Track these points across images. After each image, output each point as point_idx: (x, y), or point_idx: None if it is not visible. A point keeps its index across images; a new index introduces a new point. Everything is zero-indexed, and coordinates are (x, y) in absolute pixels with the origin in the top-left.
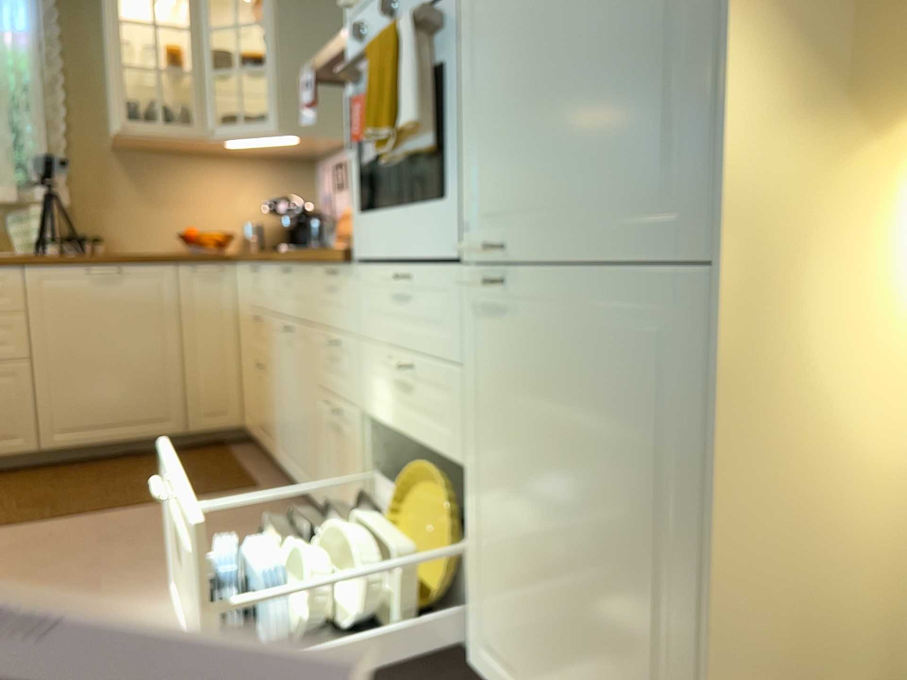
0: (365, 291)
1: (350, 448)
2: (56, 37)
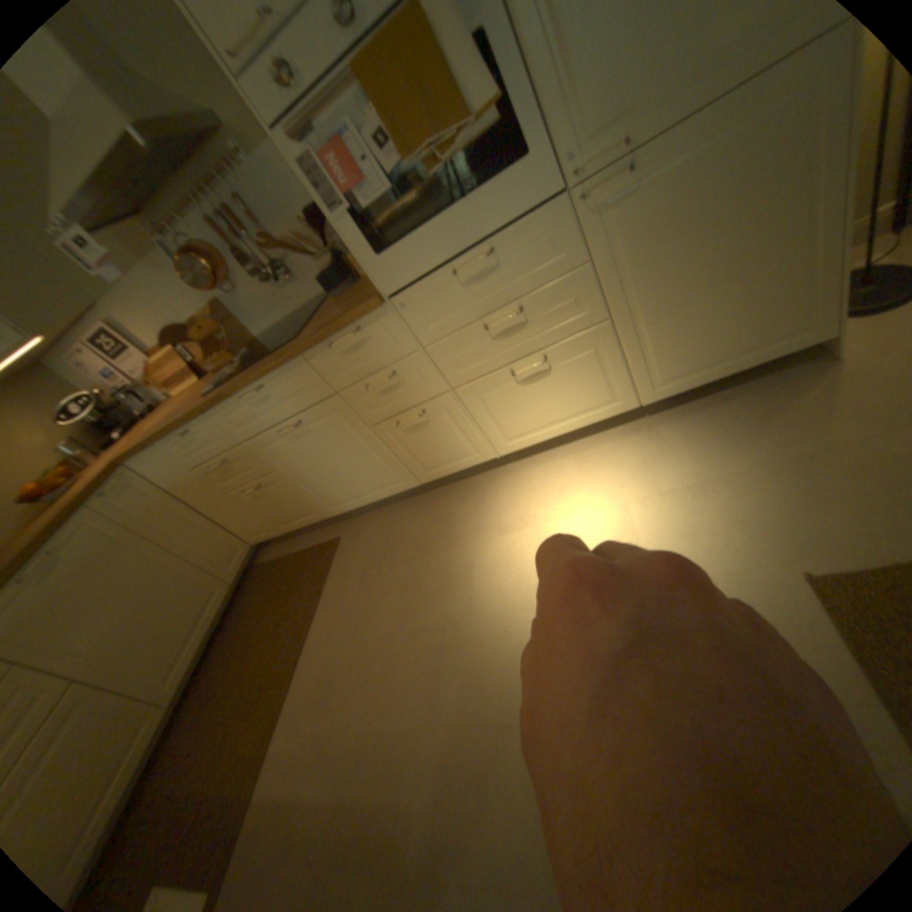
0: (414, 311)
1: (446, 422)
2: None
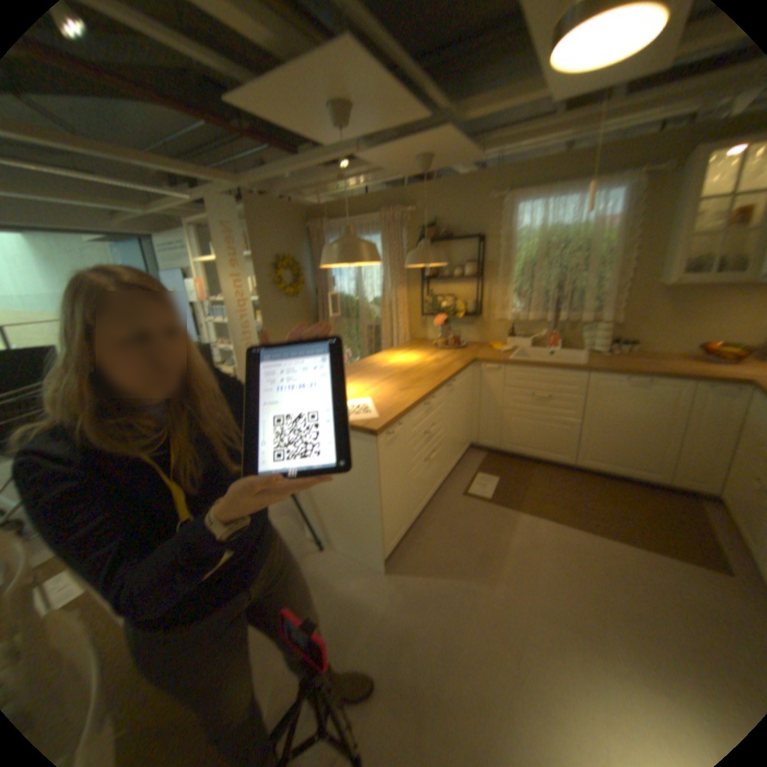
0: None
1: None
2: (642, 213)
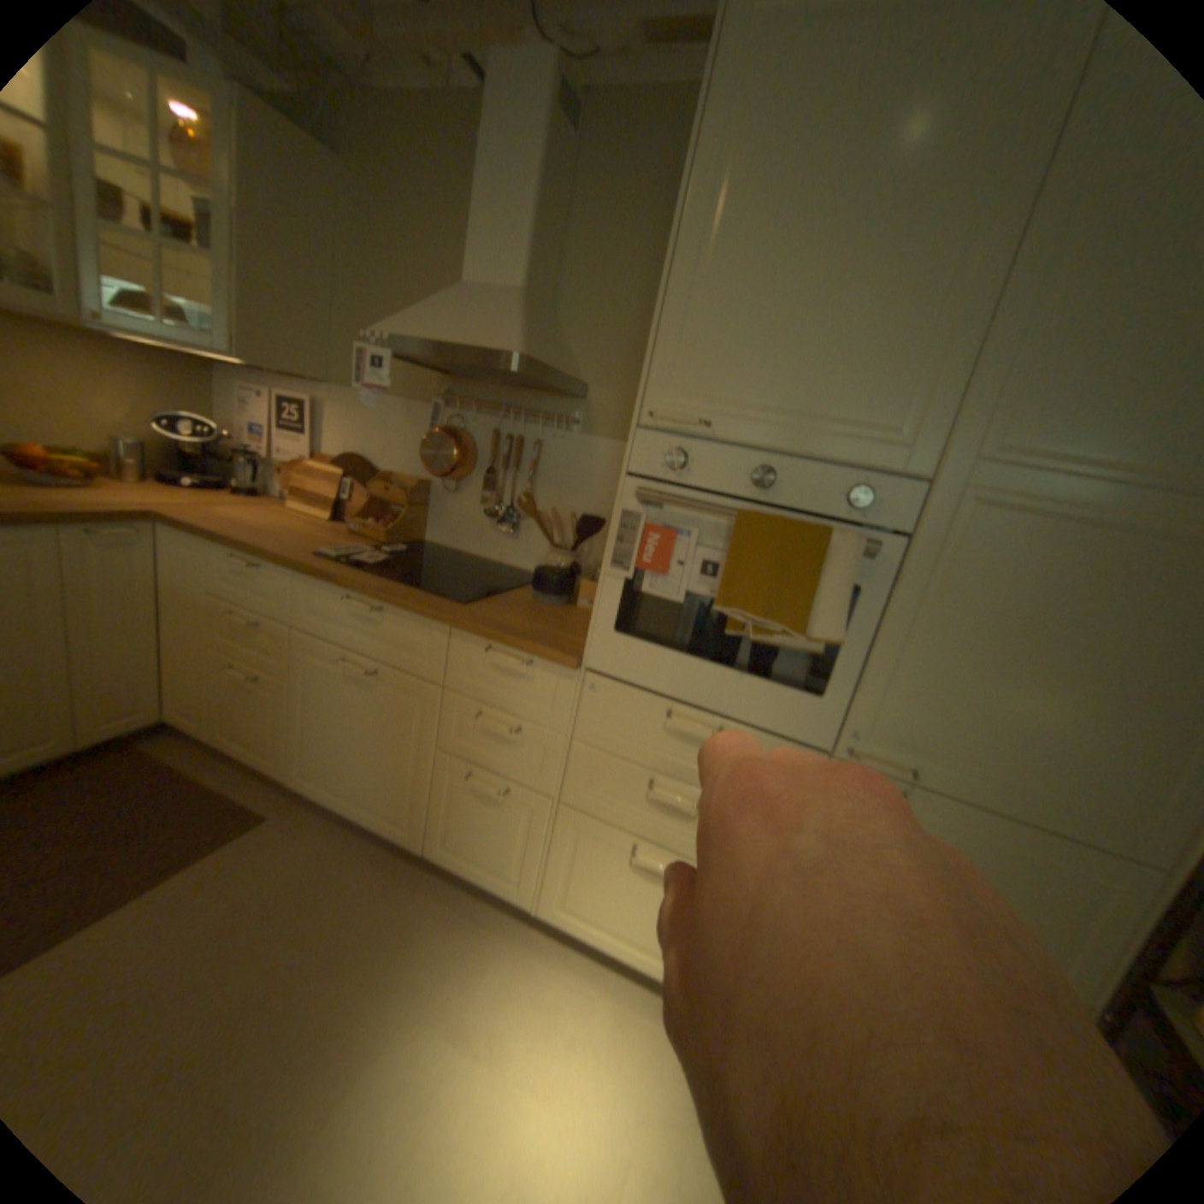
0: (597, 698)
1: (518, 820)
2: None
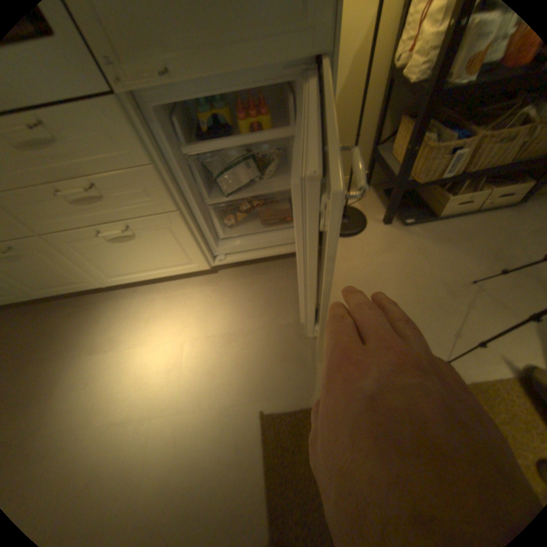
0: None
1: (38, 260)
2: None
